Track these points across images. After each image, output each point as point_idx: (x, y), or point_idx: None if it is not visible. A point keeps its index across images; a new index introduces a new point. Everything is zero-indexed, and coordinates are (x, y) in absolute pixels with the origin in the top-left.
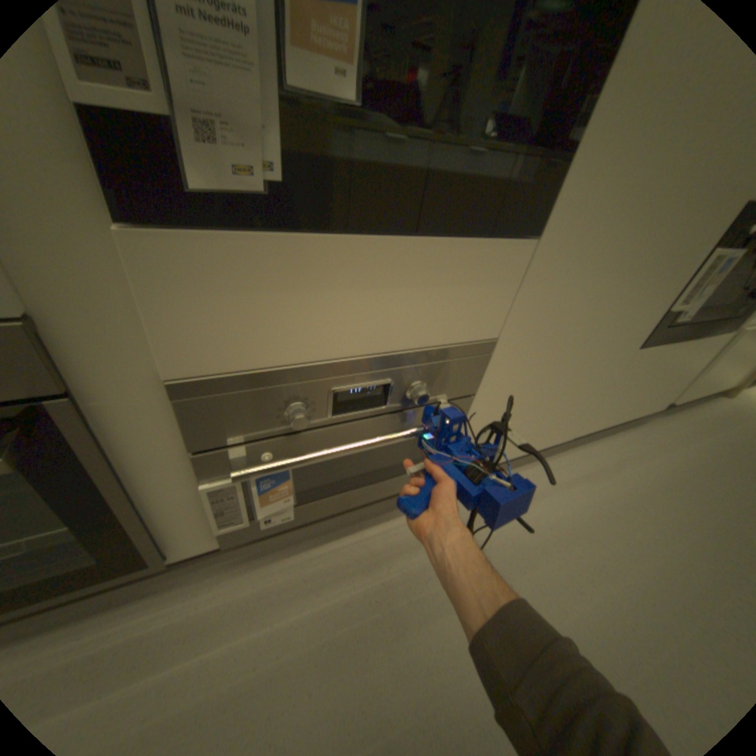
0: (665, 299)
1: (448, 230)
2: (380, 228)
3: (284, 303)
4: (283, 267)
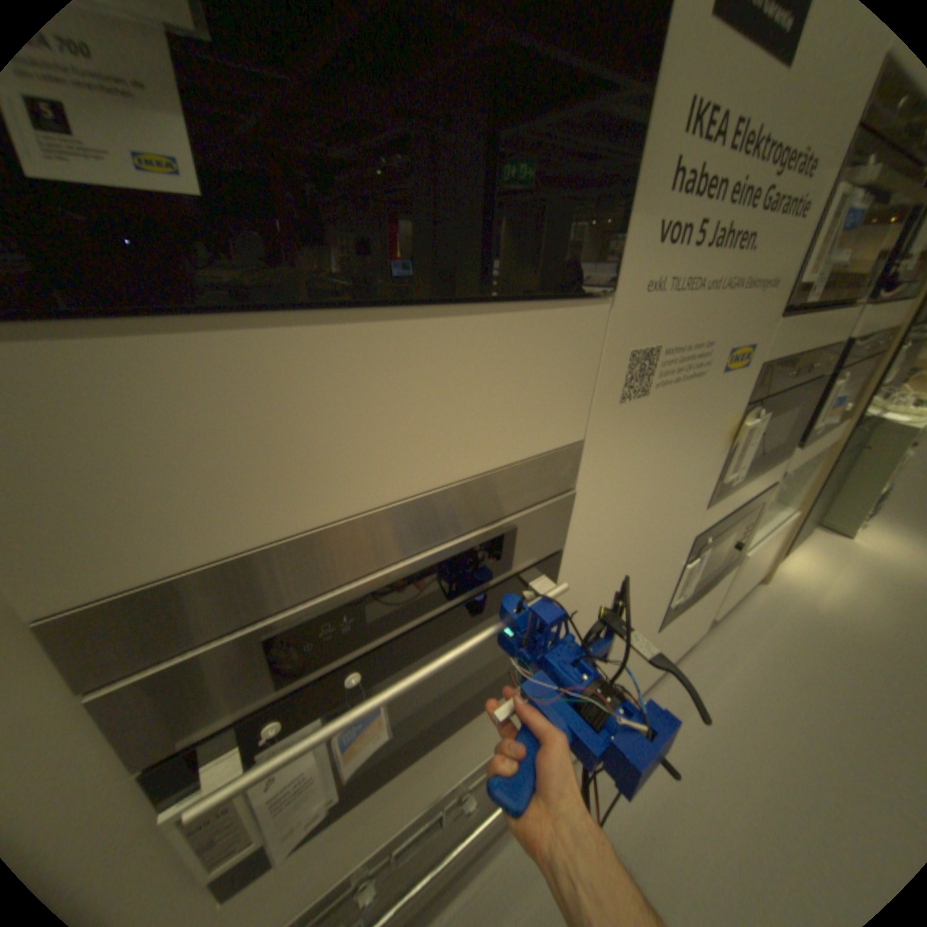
0: (662, 606)
1: (465, 722)
2: (413, 760)
3: (346, 844)
4: (343, 830)
